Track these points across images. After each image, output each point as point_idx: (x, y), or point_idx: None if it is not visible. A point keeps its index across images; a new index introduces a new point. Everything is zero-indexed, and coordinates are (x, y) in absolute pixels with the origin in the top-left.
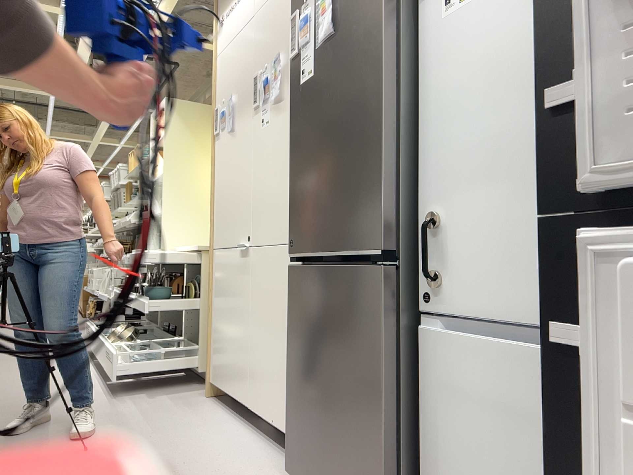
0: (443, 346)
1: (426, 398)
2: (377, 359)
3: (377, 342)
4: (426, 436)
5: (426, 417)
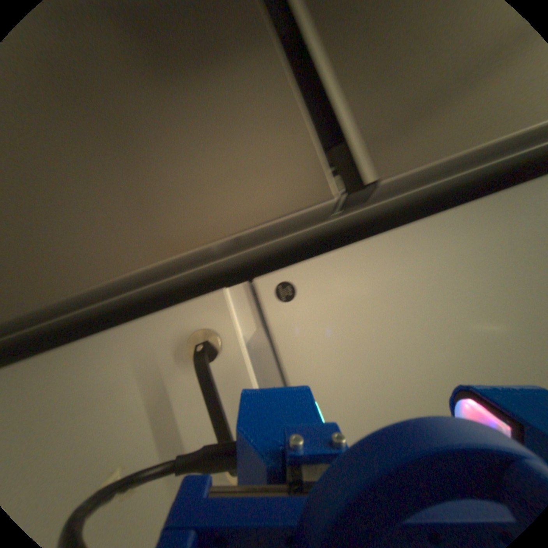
0: (224, 354)
1: (117, 339)
2: (114, 252)
3: (156, 238)
4: (56, 360)
5: (86, 349)
